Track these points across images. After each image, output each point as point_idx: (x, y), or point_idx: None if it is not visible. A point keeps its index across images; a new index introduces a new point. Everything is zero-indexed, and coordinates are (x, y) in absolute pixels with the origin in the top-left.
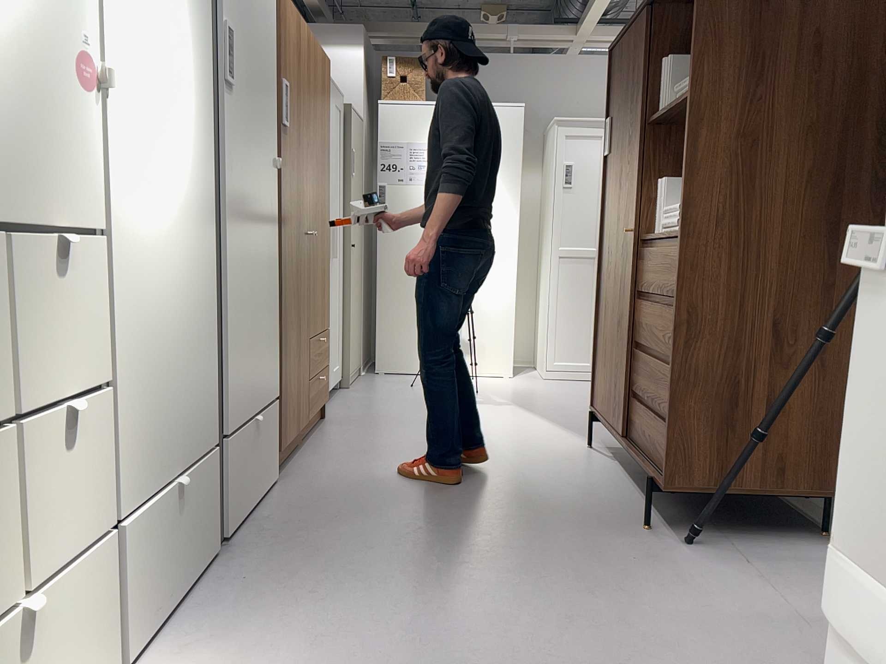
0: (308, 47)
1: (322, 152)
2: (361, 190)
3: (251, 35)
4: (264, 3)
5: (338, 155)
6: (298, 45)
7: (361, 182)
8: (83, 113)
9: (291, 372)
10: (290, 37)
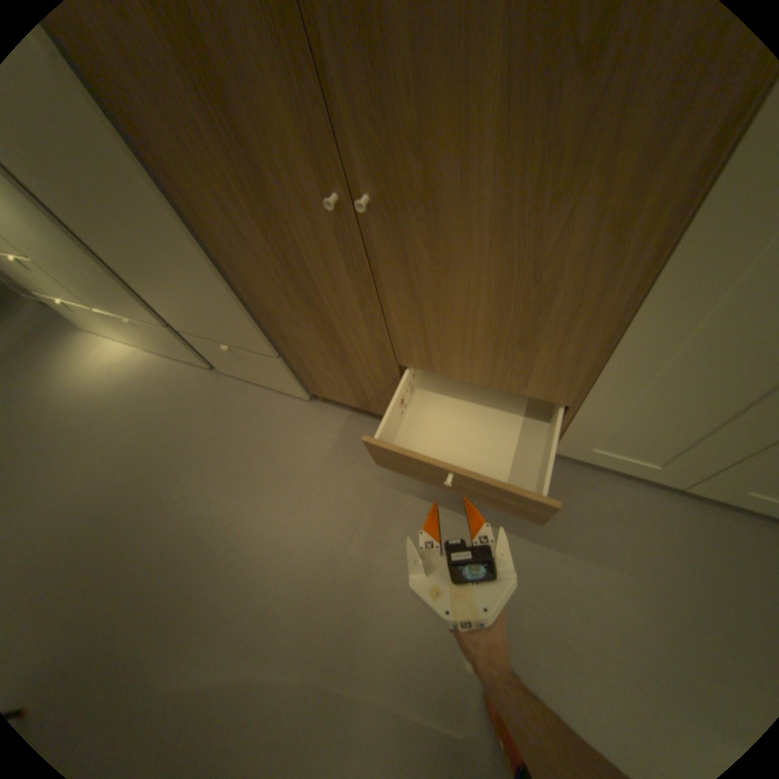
0: None
1: None
2: None
3: None
4: None
5: None
6: None
7: None
8: None
9: (319, 361)
10: None
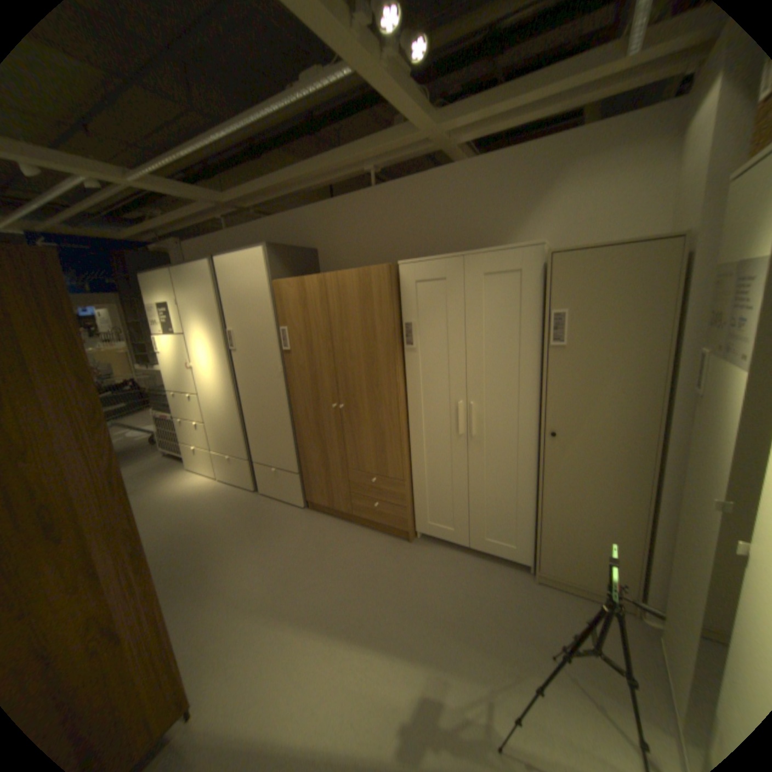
0: (320, 289)
1: (368, 349)
2: (651, 359)
3: (247, 324)
4: (256, 303)
5: (502, 327)
6: (301, 299)
7: (645, 347)
8: (190, 374)
9: (317, 472)
10: (289, 300)
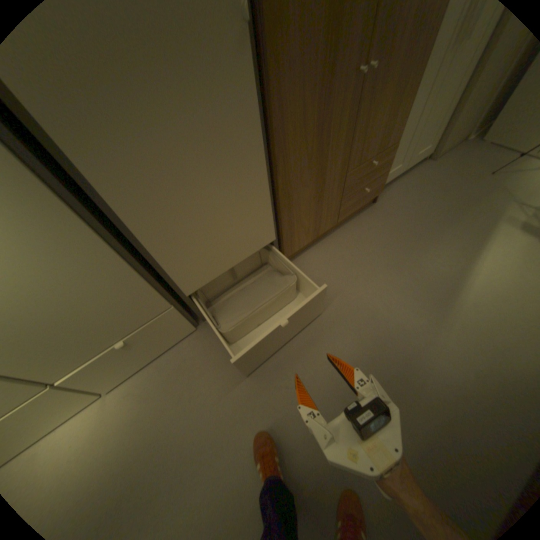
0: None
1: None
2: None
3: None
4: None
5: None
6: None
7: None
8: None
9: (304, 213)
10: None
